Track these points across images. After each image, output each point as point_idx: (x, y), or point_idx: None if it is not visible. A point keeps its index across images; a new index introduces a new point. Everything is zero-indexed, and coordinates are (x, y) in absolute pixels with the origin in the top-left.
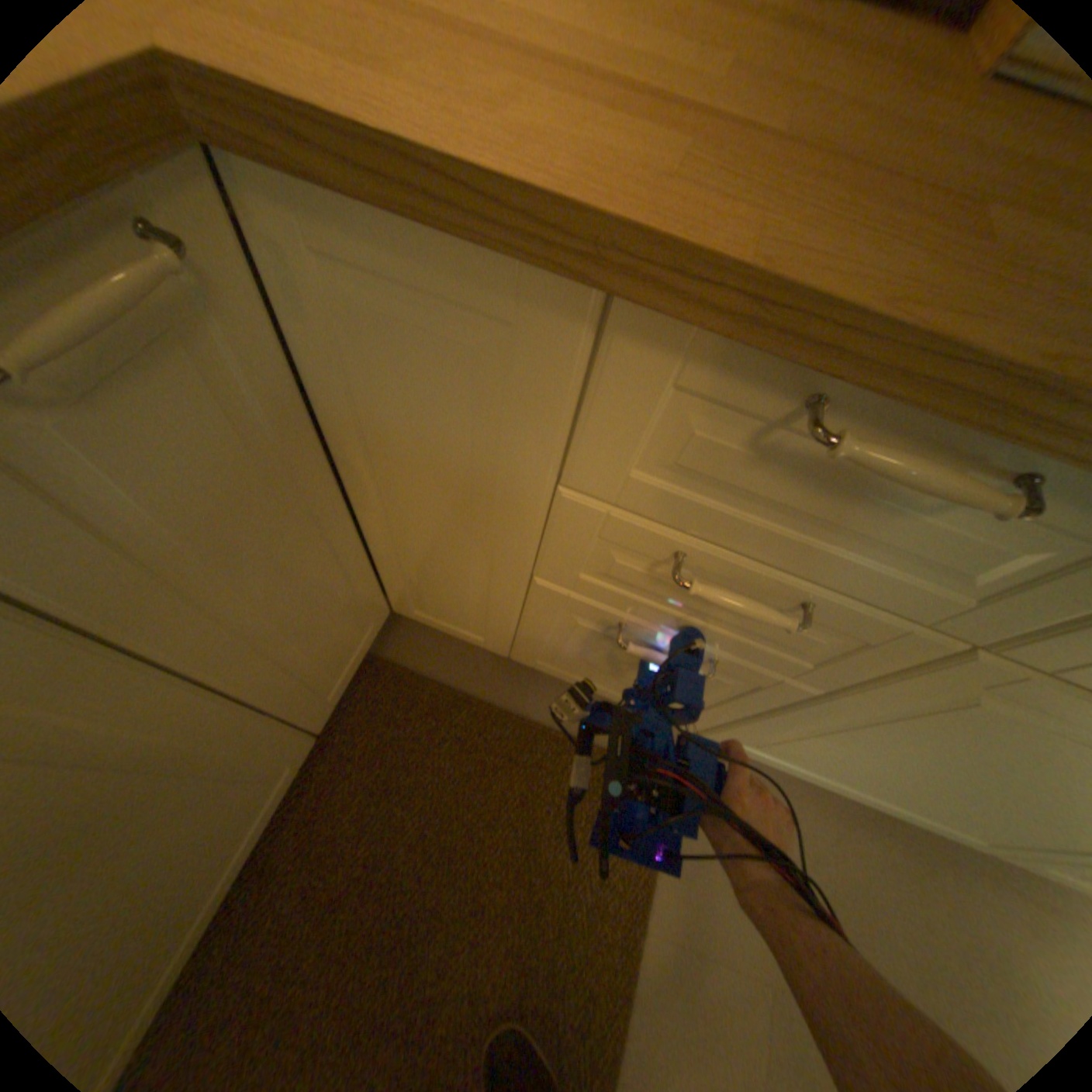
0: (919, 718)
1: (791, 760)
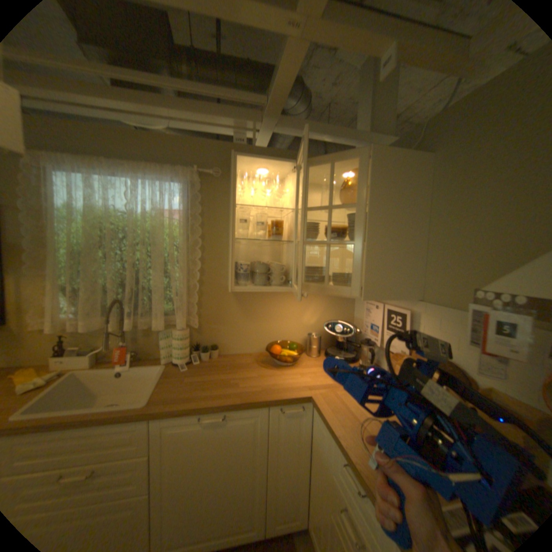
0: None
1: None
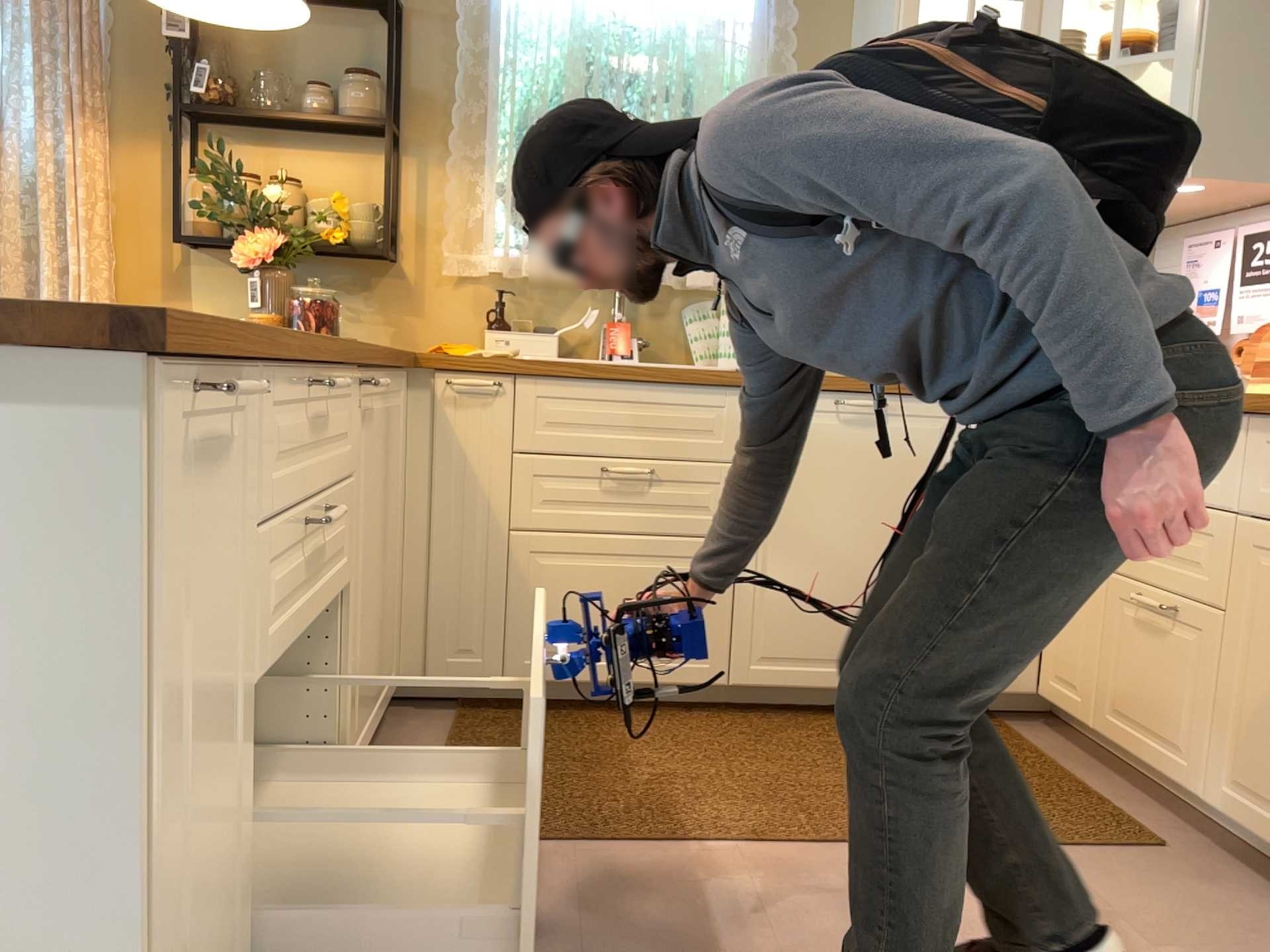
0: (1260, 611)
1: (1261, 799)
